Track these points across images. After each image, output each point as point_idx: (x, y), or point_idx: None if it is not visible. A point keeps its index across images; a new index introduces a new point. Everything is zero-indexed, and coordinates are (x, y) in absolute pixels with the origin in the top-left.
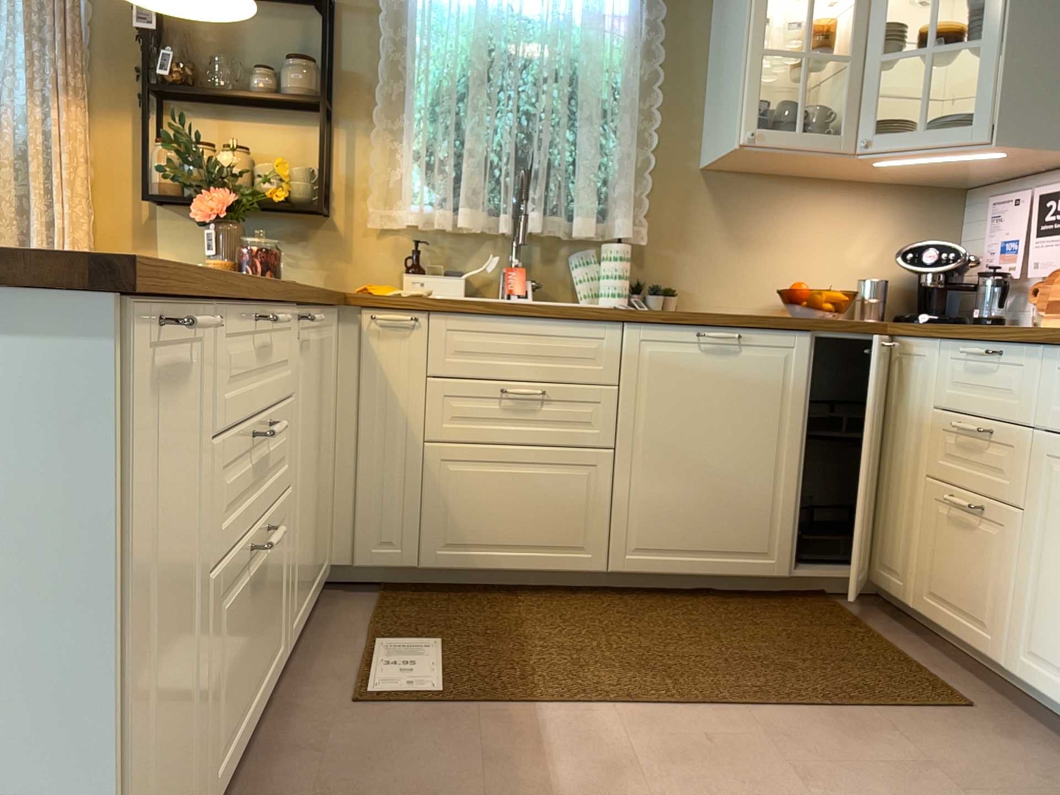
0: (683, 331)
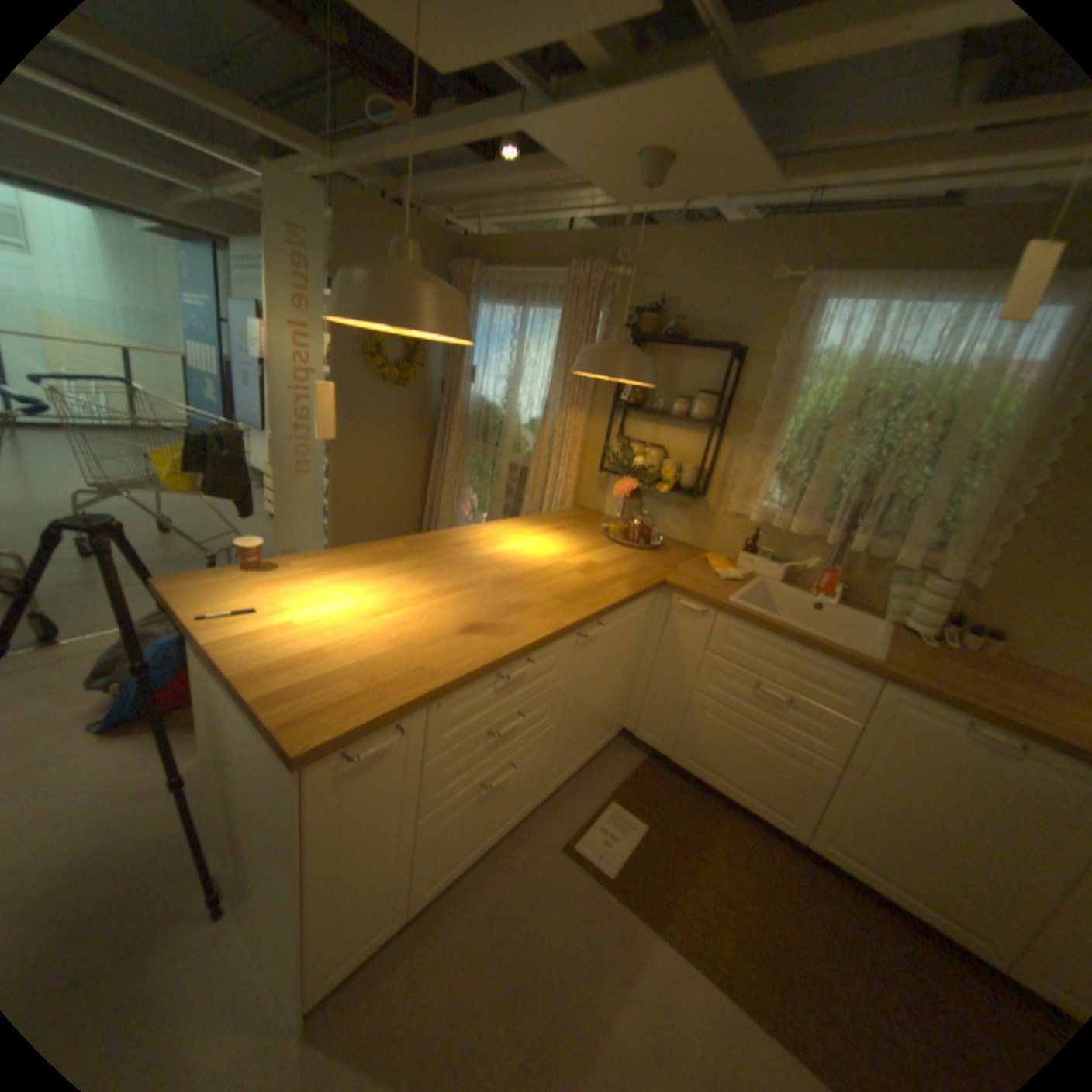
0: (953, 714)
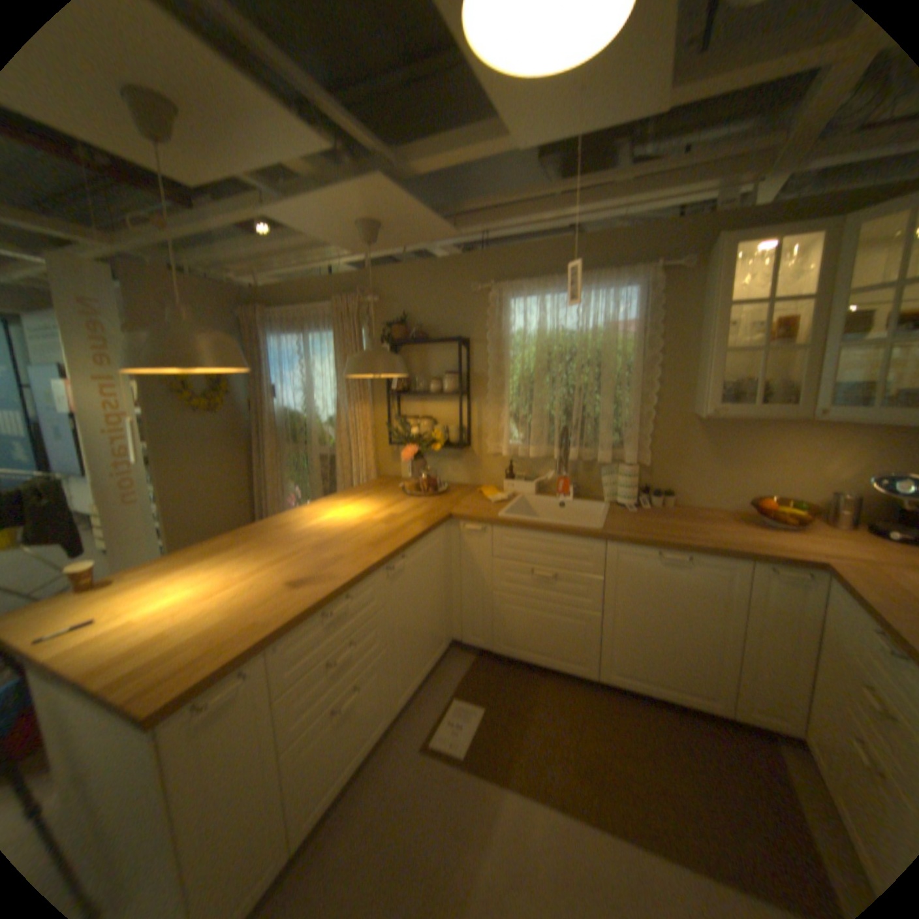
0: (647, 551)
